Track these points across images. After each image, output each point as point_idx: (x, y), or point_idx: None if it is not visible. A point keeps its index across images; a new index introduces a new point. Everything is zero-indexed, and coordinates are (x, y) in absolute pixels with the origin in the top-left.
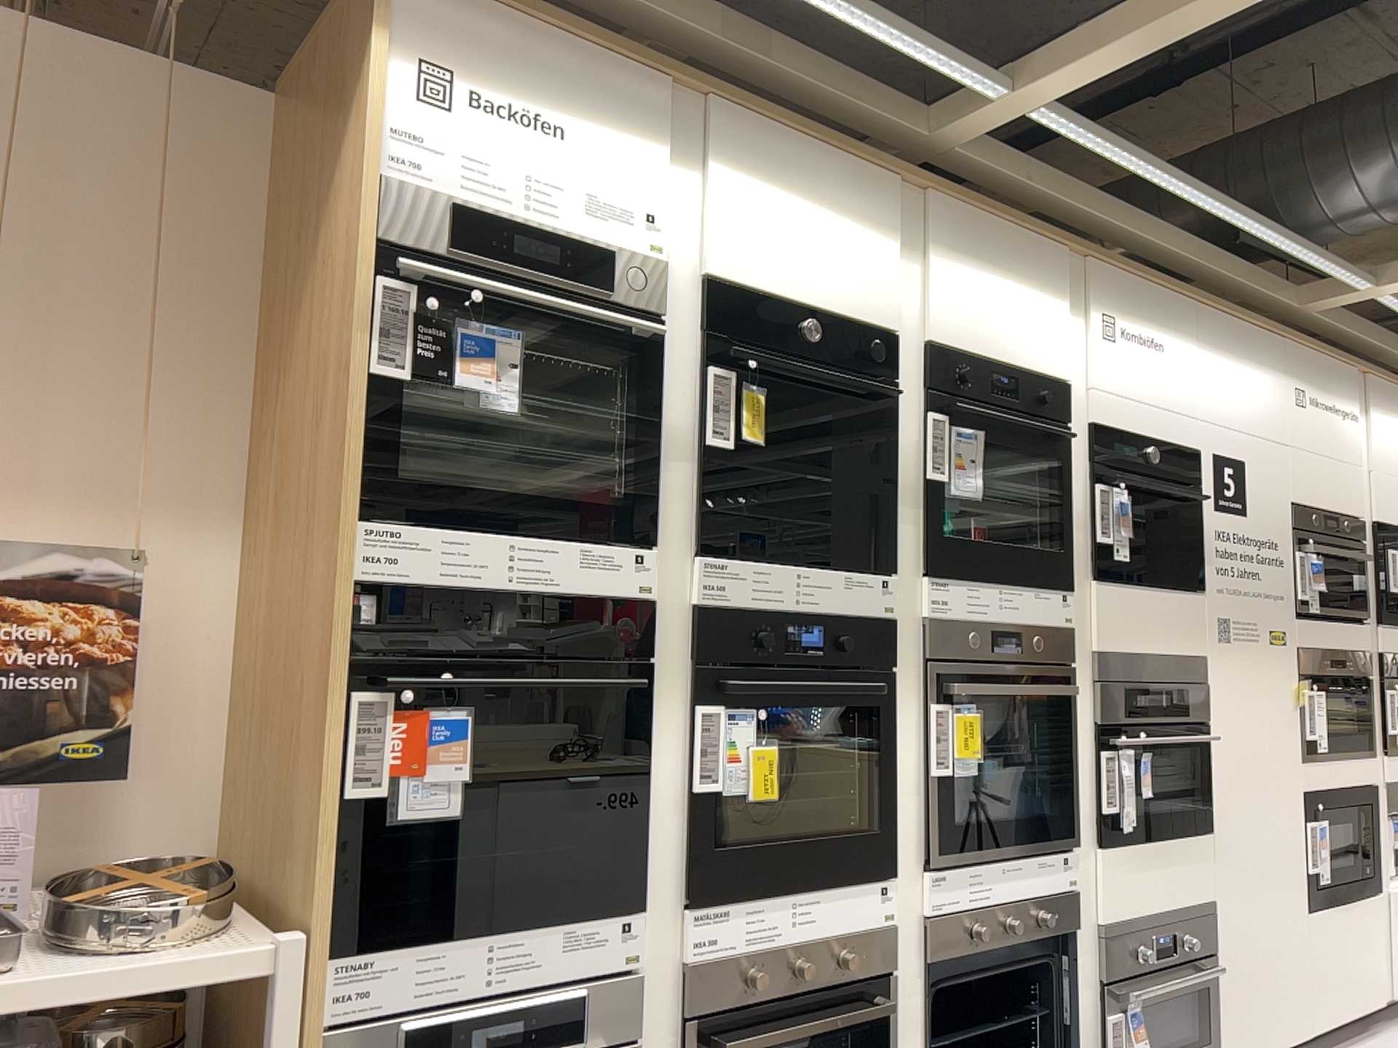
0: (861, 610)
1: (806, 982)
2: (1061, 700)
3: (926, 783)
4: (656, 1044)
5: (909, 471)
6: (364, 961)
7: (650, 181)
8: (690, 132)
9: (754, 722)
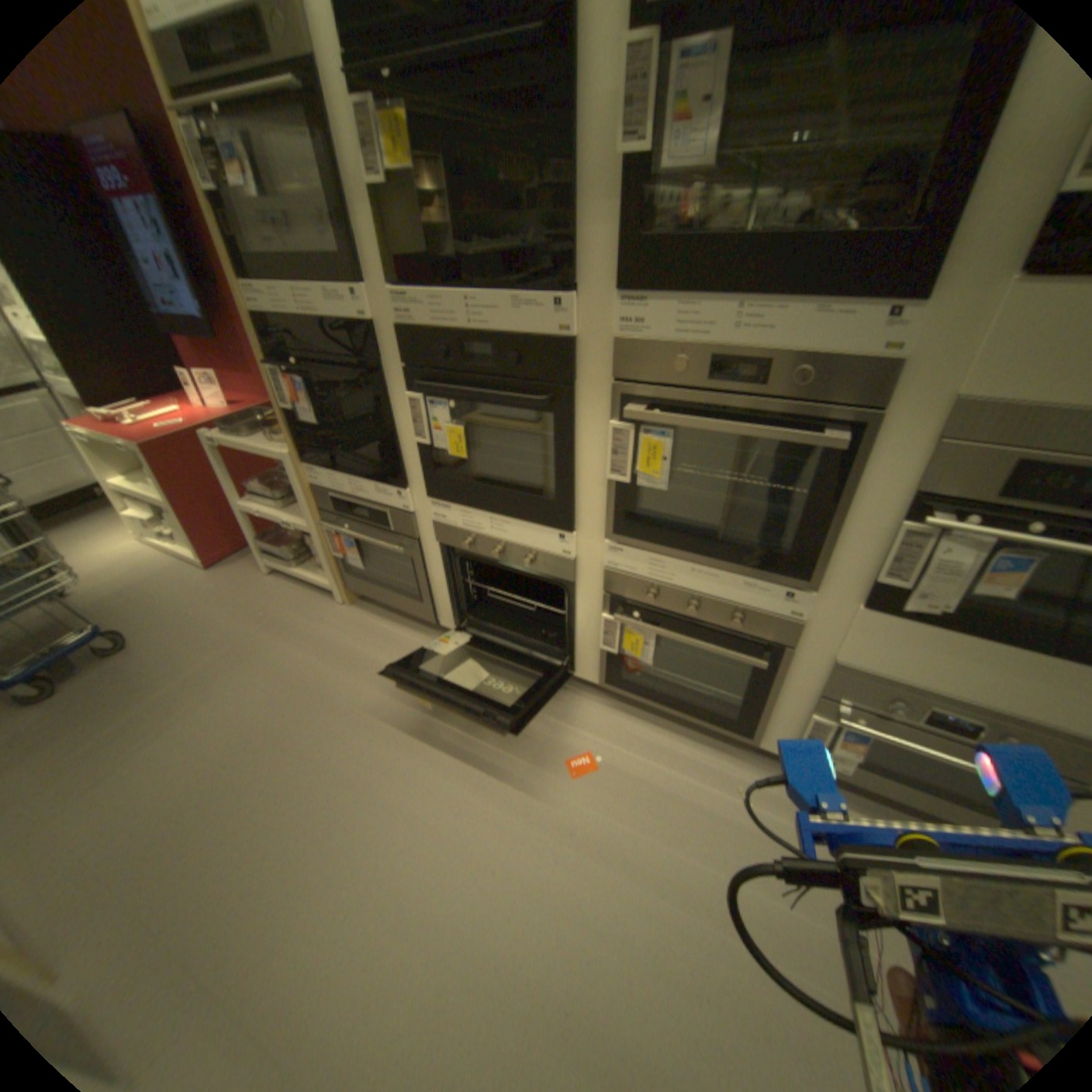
0: (529, 330)
1: (503, 560)
2: (836, 450)
3: (609, 483)
4: (431, 547)
5: (601, 148)
6: (312, 470)
7: None
8: None
9: (446, 410)
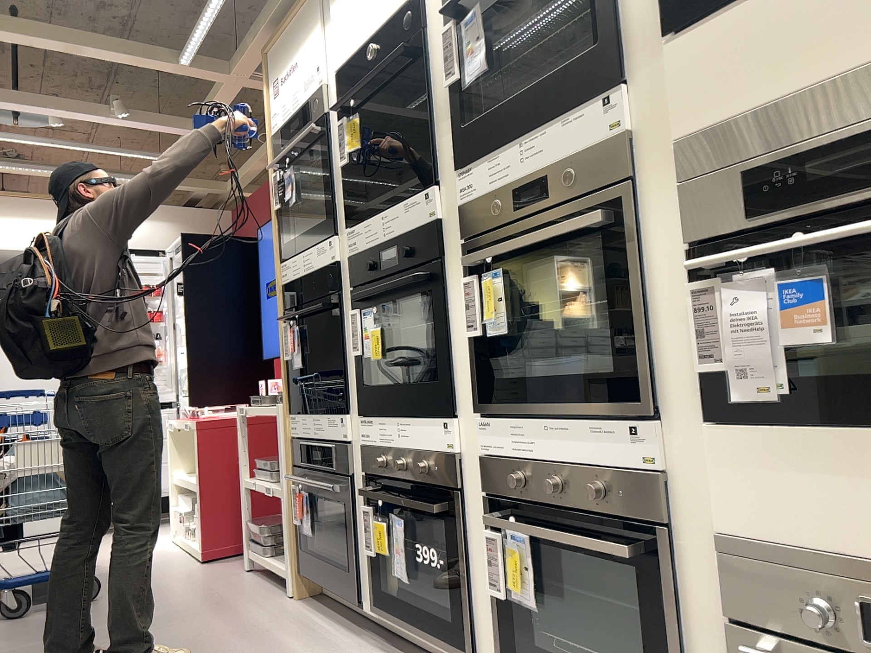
0: (413, 222)
1: (405, 475)
2: (610, 231)
3: (472, 344)
4: (360, 483)
5: (442, 91)
6: (293, 417)
7: (315, 51)
8: (327, 2)
9: (370, 314)
